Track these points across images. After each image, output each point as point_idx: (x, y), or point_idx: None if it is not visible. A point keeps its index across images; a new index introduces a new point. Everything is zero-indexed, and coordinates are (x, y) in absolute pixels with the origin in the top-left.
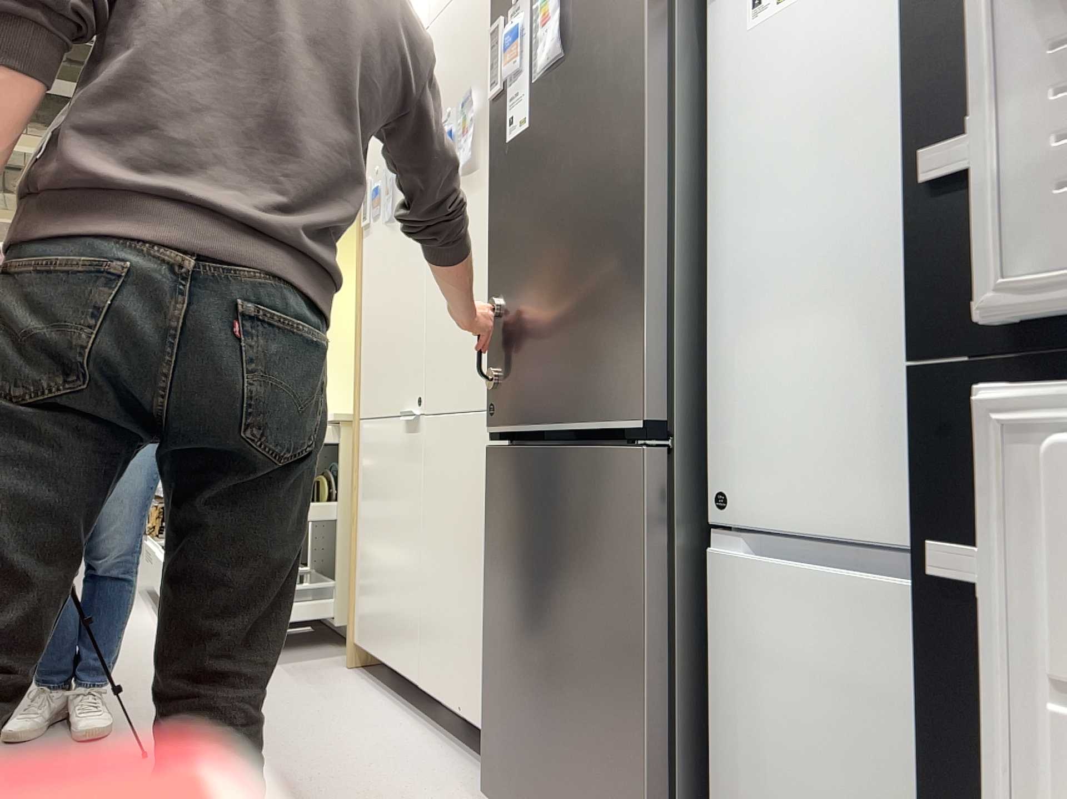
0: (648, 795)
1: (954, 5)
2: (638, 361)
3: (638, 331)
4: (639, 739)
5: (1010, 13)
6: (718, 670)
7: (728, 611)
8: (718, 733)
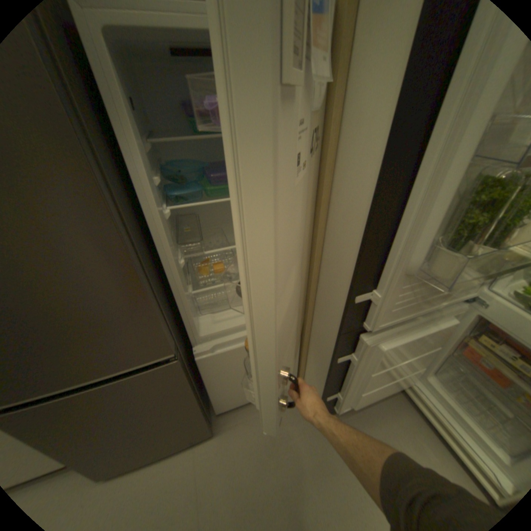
0: (198, 420)
1: (369, 262)
2: (156, 338)
3: (151, 328)
4: (194, 415)
5: (393, 278)
6: (203, 379)
7: (205, 367)
8: (206, 389)
